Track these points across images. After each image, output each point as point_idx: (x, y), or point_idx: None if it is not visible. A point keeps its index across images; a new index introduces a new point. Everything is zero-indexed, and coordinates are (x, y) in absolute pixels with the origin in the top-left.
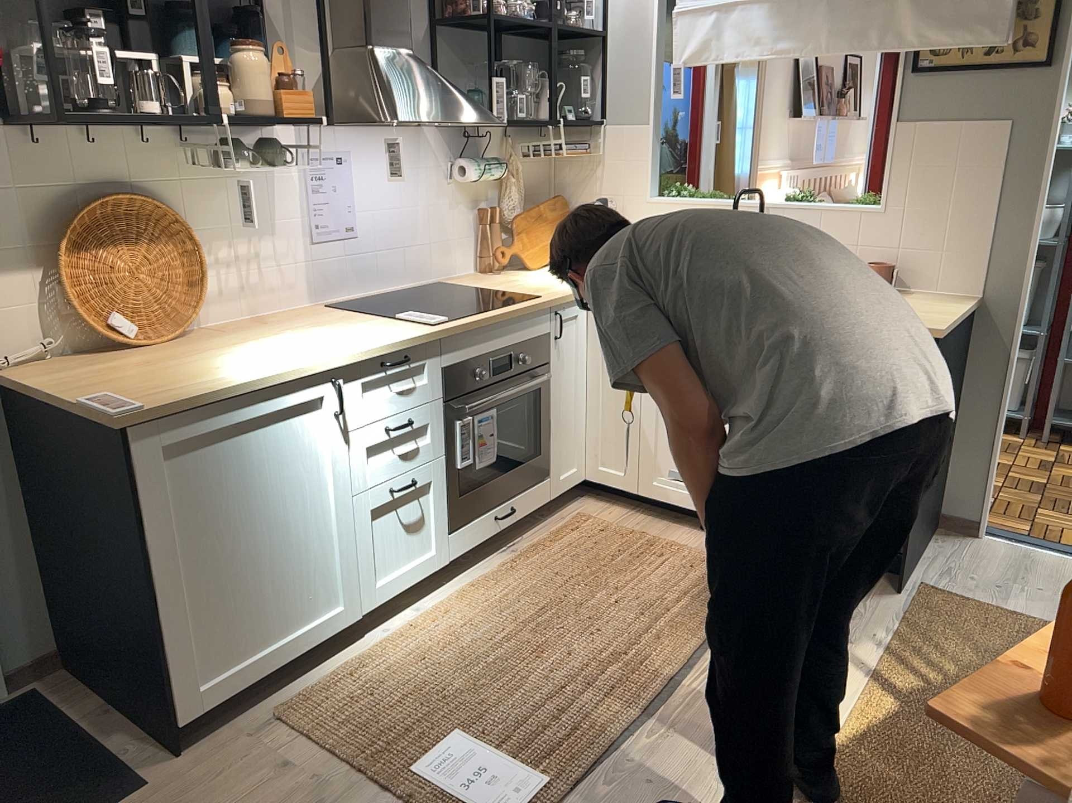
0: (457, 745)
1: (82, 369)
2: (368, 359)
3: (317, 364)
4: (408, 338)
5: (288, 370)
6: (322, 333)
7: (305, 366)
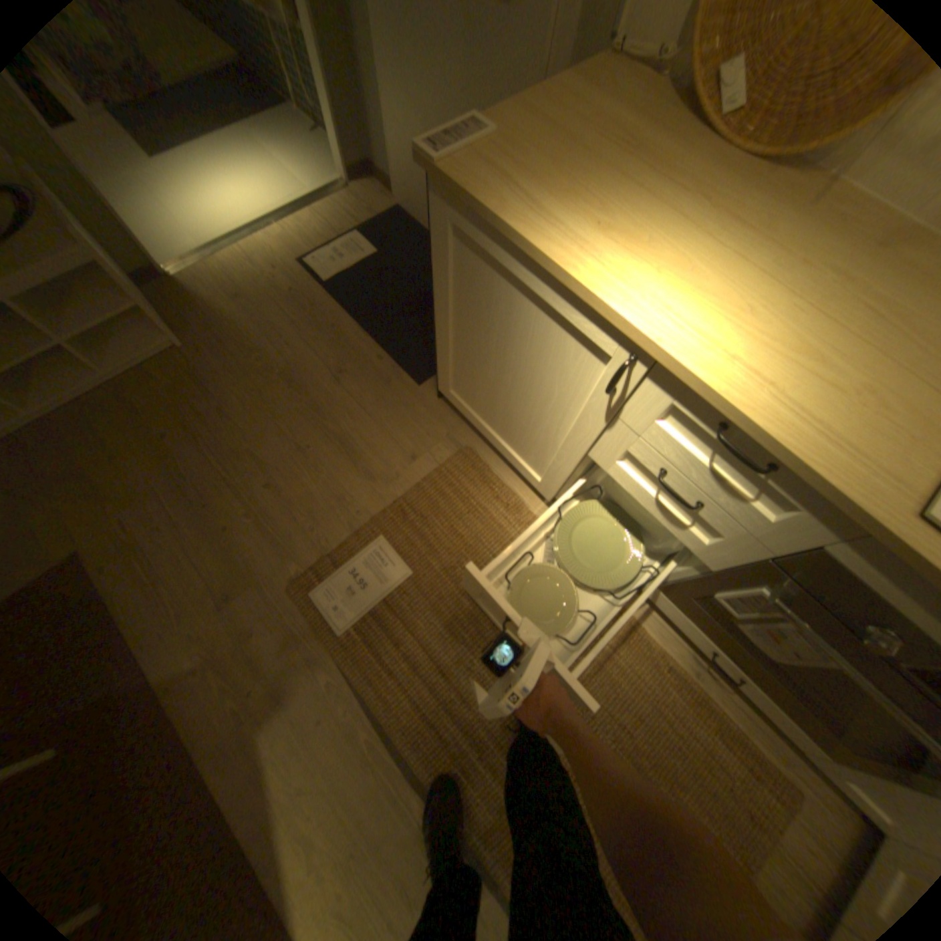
0: (398, 572)
1: (621, 101)
2: (709, 397)
3: (625, 316)
4: (811, 461)
5: (588, 282)
6: (831, 321)
7: (609, 302)
